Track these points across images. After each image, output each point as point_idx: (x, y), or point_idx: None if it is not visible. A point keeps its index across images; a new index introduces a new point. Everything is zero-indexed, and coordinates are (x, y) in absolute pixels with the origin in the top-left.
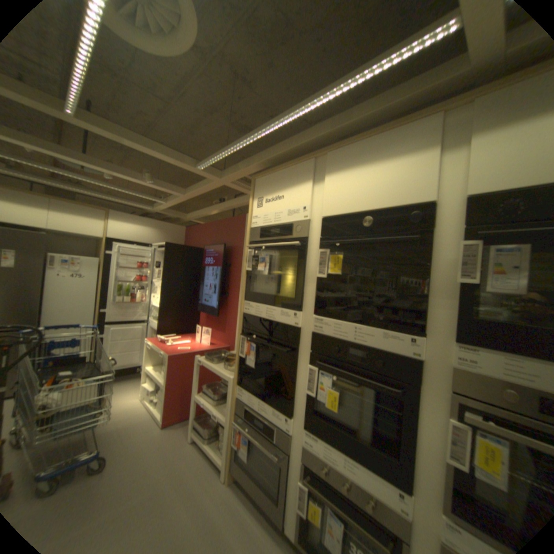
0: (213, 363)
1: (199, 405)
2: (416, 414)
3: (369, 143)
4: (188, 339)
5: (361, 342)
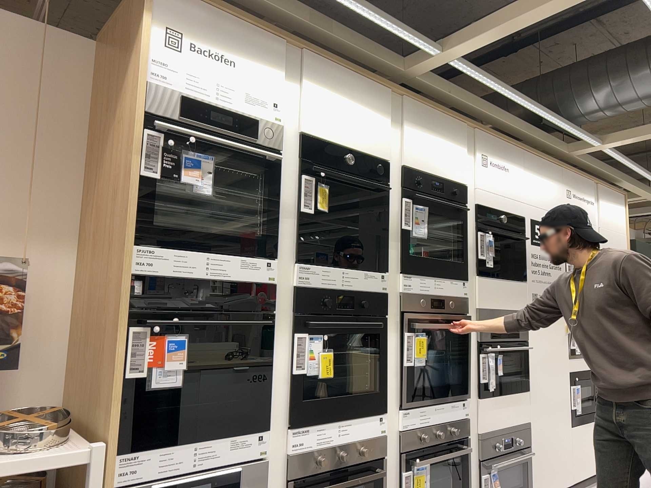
0: None
1: None
2: (384, 336)
3: (347, 81)
4: None
5: (347, 285)
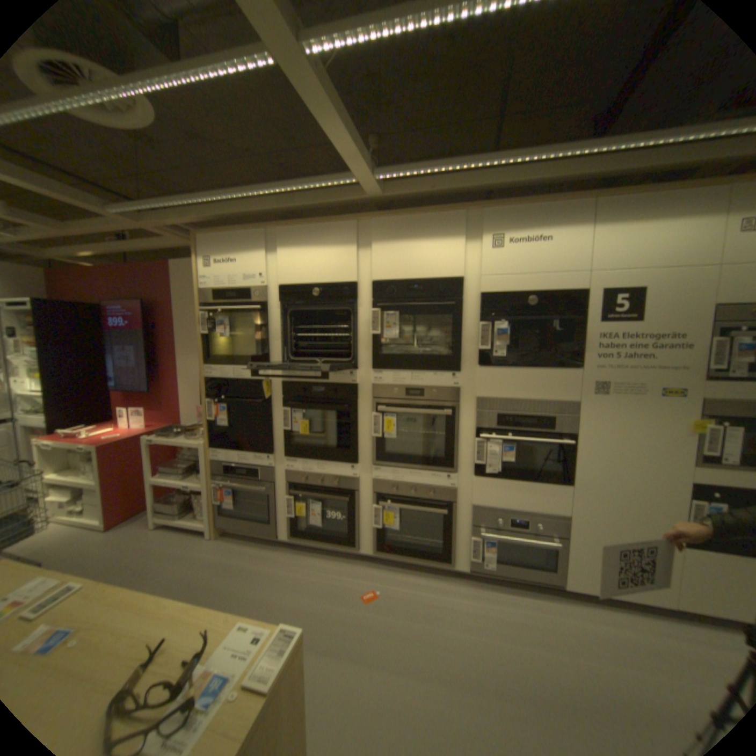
0: (169, 439)
1: (158, 487)
2: (355, 418)
3: (311, 231)
4: (105, 429)
5: (320, 382)
